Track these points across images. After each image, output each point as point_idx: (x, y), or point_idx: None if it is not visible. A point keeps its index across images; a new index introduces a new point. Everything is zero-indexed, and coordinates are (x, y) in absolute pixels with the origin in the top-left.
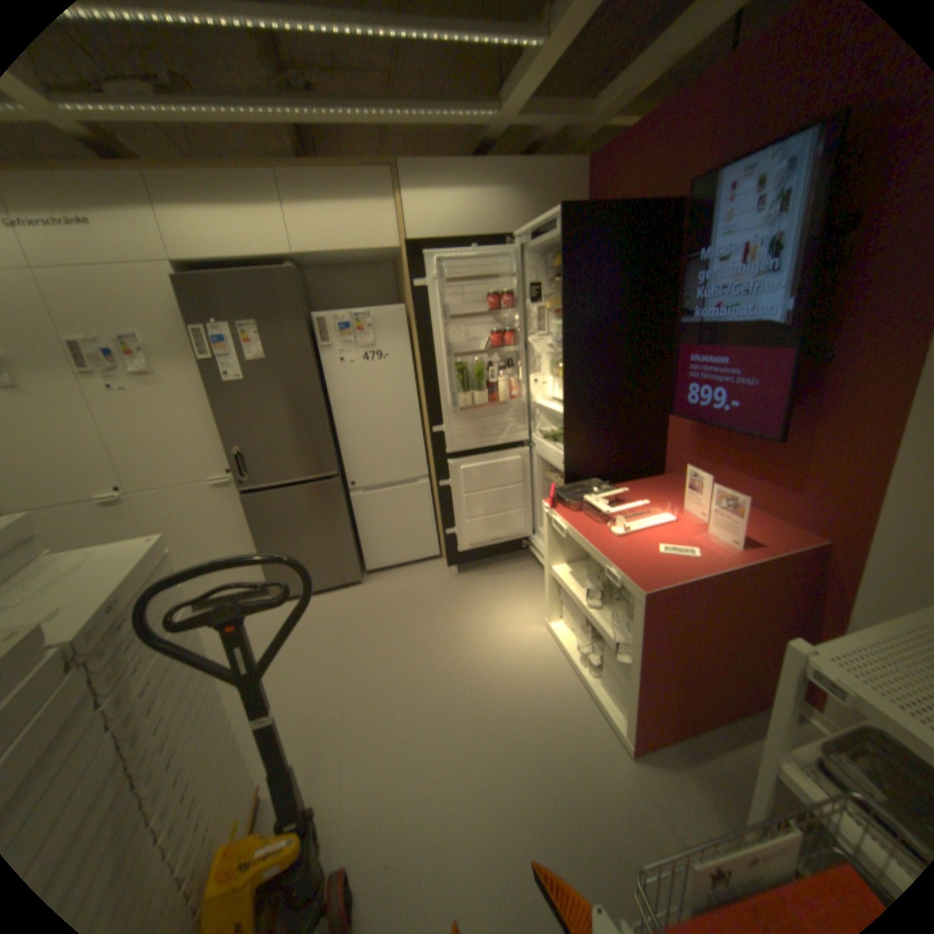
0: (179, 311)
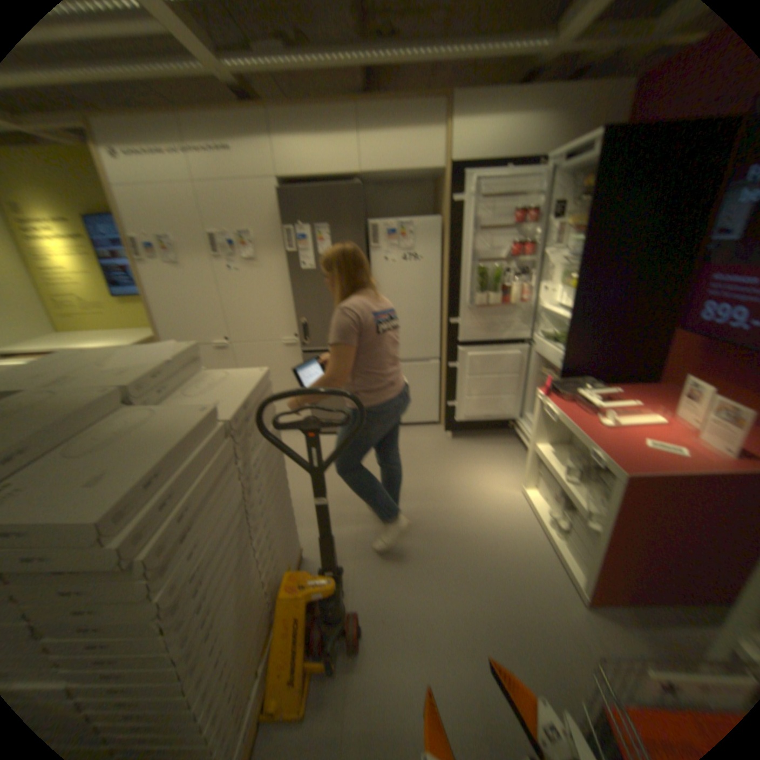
0: (281, 217)
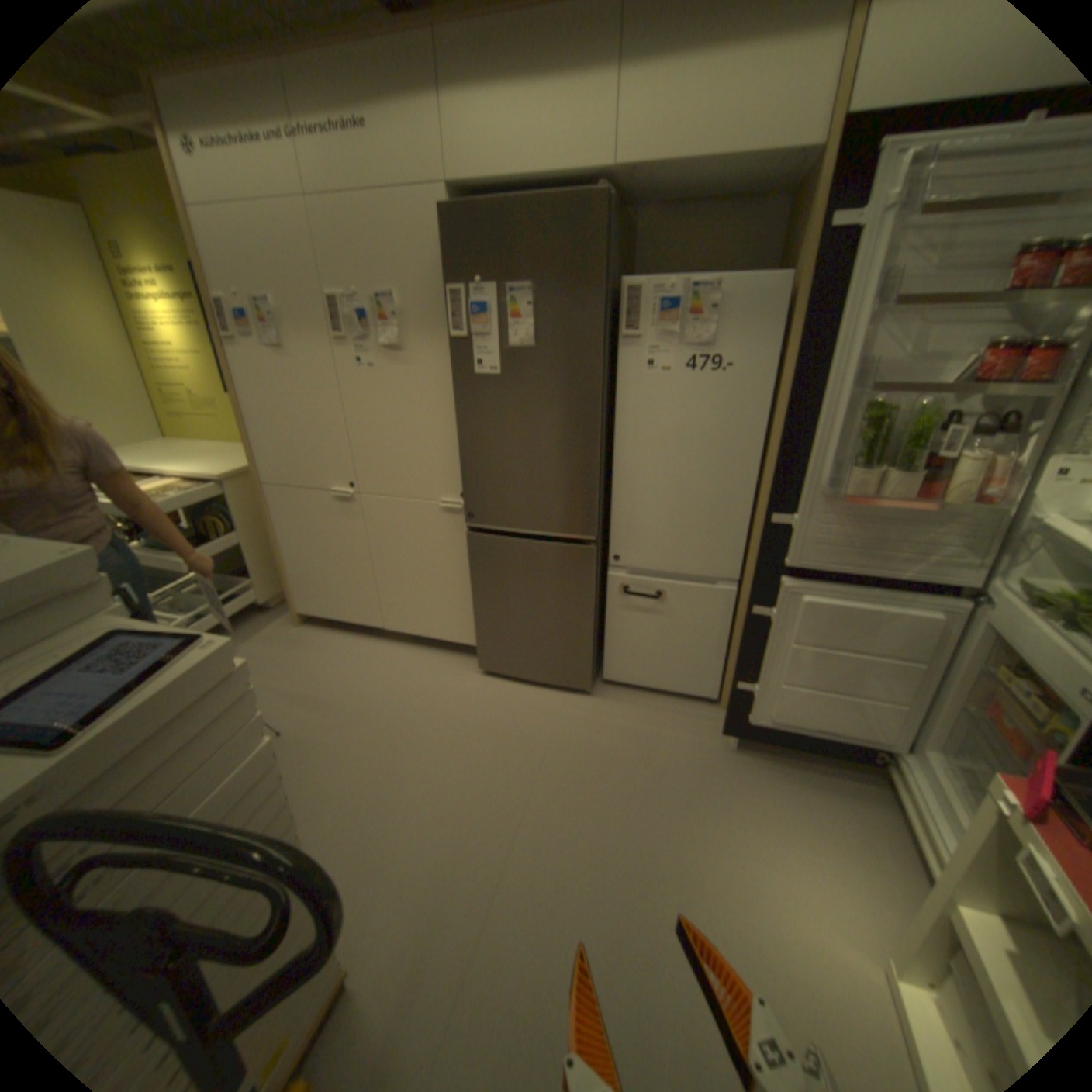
0: (445, 262)
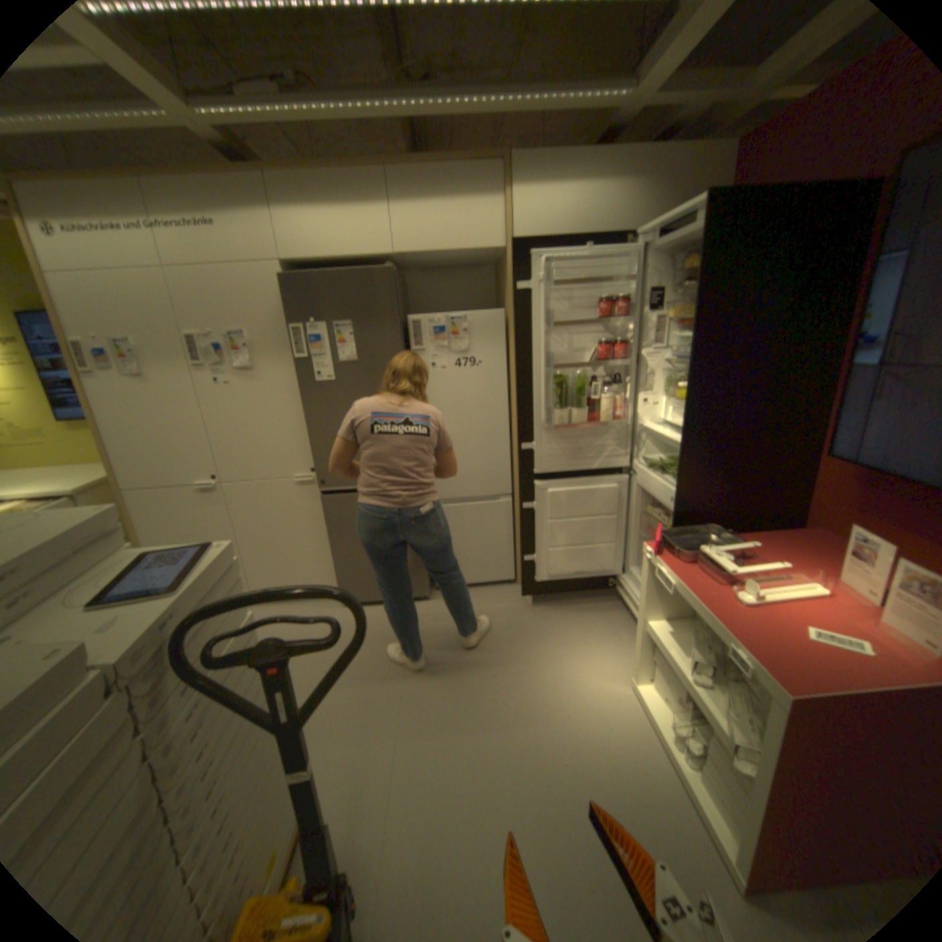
0: (283, 309)
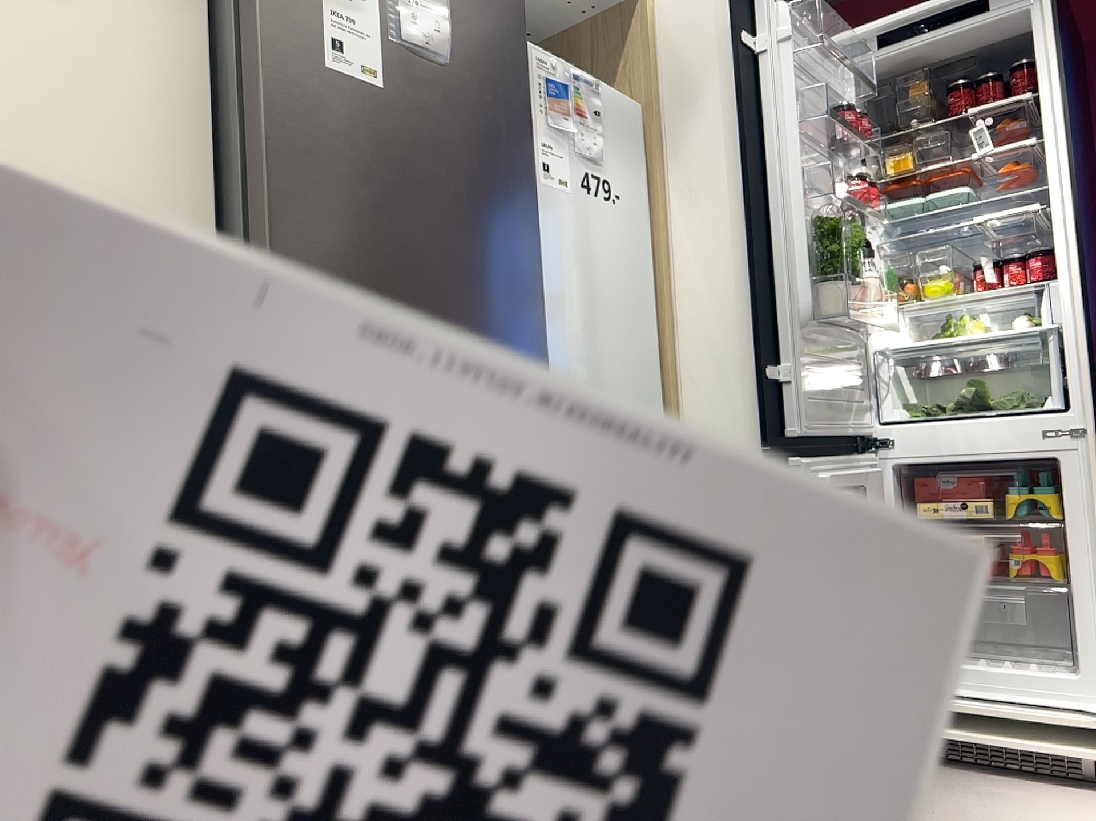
0: None
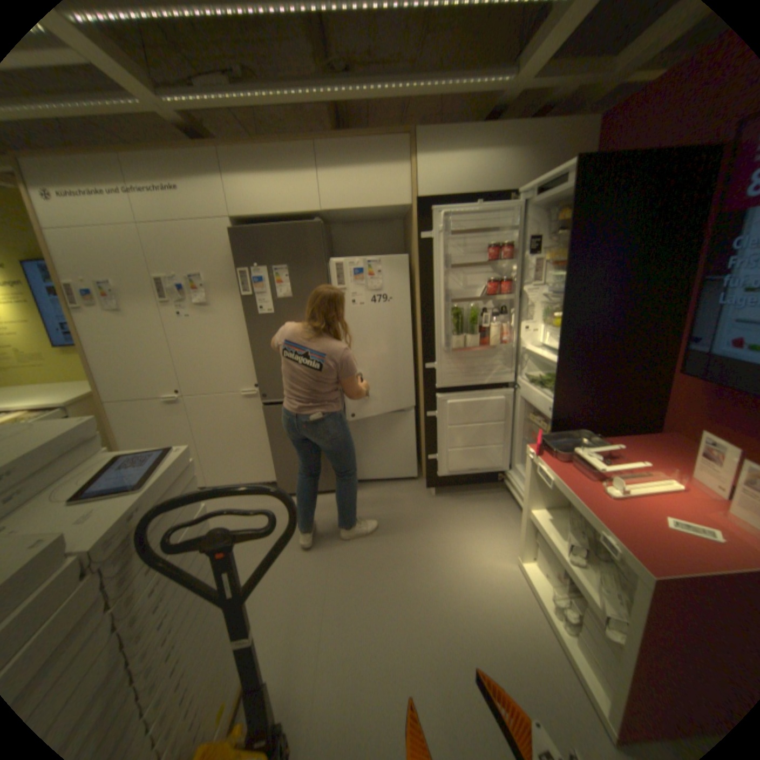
0: (232, 256)
